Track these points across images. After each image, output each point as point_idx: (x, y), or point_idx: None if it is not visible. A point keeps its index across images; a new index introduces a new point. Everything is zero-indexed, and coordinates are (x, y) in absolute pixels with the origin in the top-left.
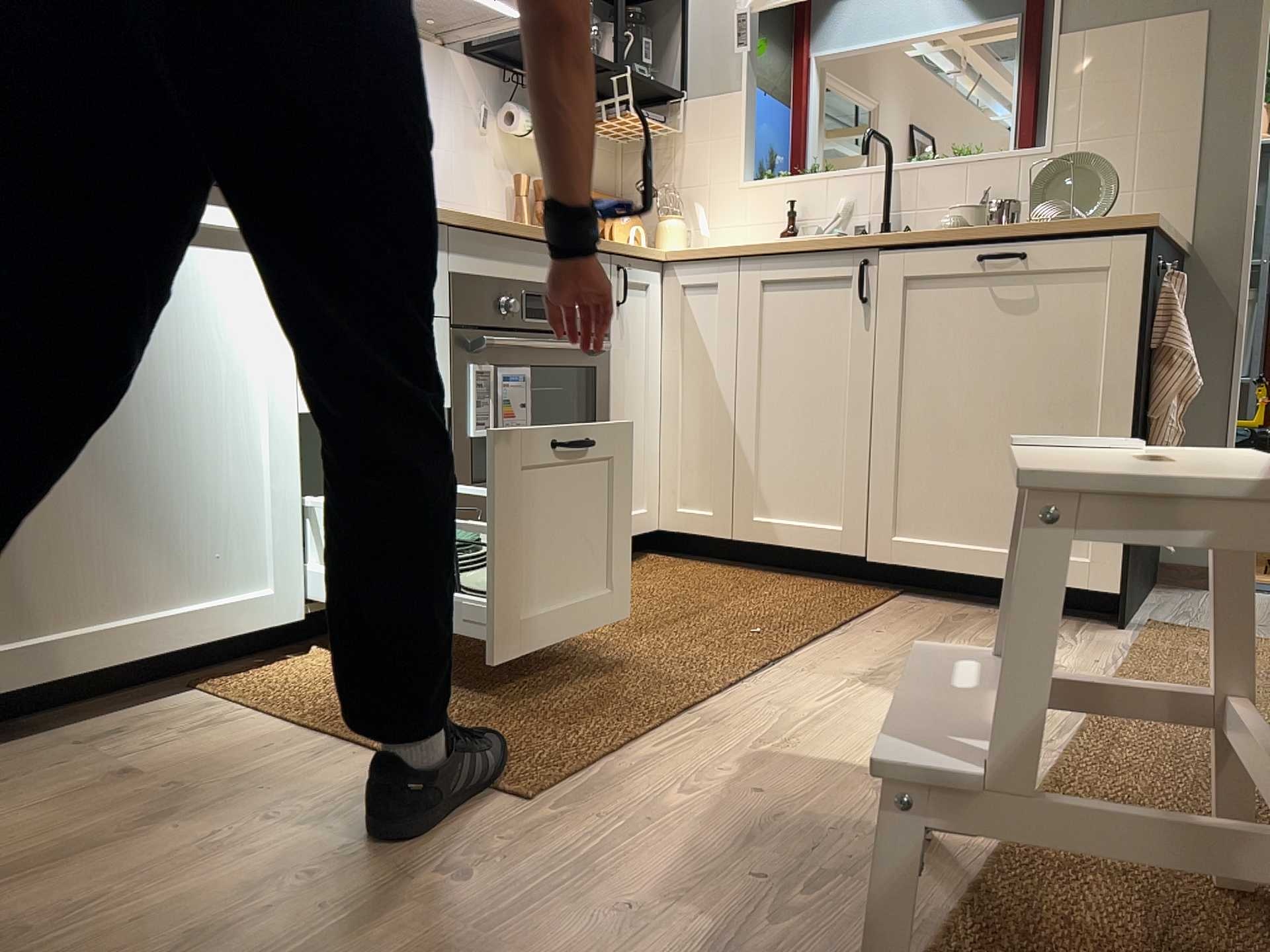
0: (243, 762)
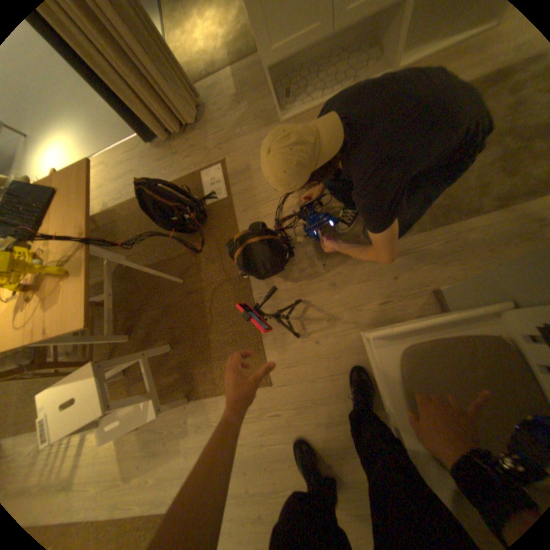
0: None
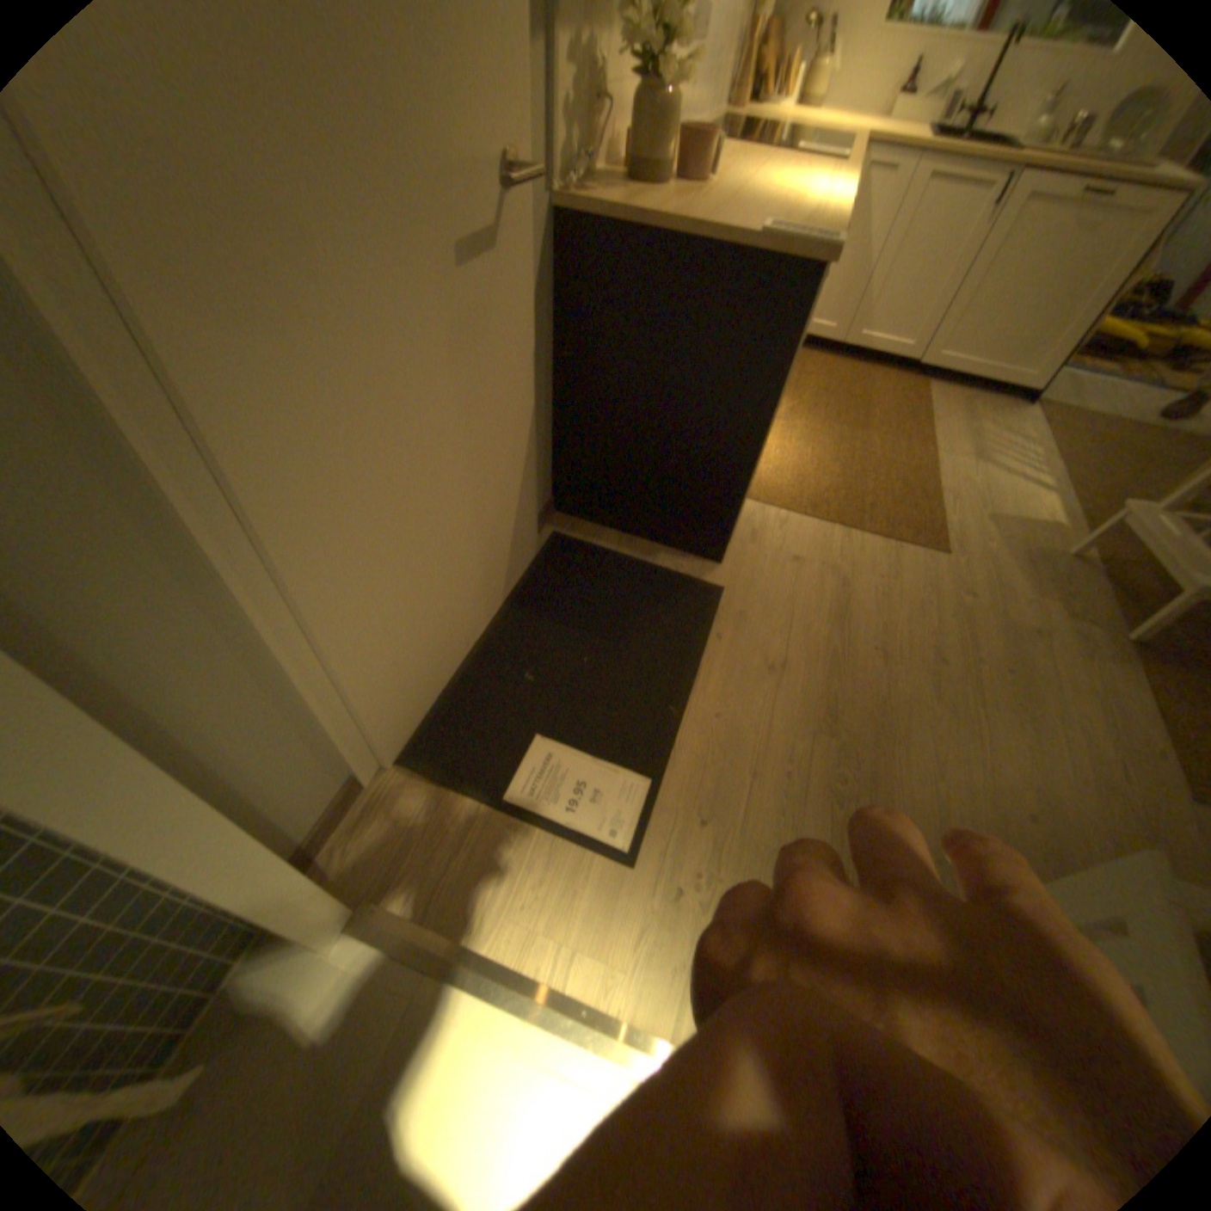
0: (835, 545)
